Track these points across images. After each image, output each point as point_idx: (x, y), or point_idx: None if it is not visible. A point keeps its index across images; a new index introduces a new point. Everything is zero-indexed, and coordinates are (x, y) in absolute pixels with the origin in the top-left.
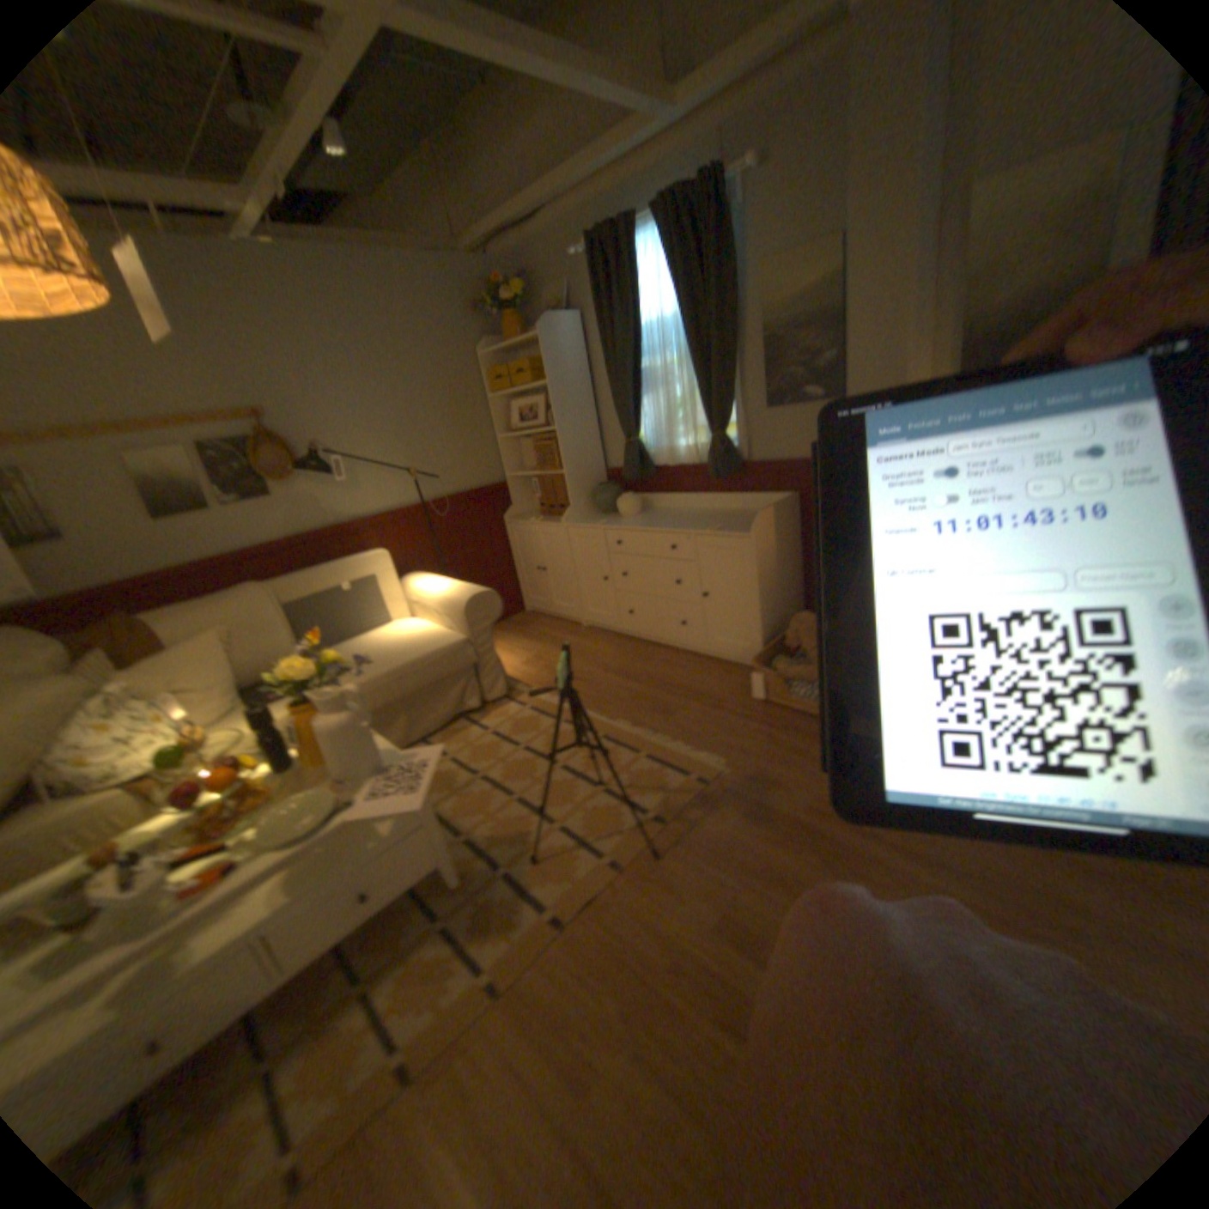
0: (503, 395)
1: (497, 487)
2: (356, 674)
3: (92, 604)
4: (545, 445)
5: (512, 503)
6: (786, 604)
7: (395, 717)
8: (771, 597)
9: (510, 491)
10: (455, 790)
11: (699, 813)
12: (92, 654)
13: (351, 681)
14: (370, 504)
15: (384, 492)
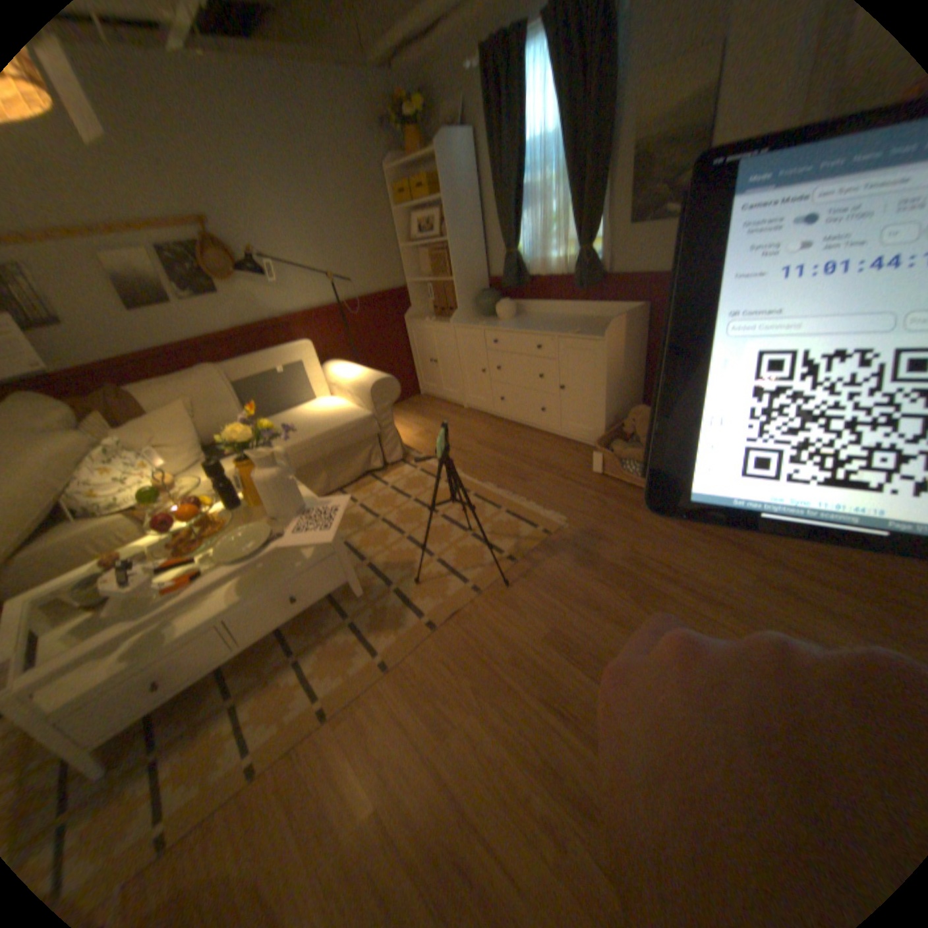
0: (405, 207)
1: (398, 289)
2: (286, 437)
3: (86, 373)
4: (438, 254)
5: (411, 304)
6: (627, 398)
7: (316, 470)
8: (615, 392)
9: (409, 293)
10: (360, 526)
11: (540, 555)
12: (89, 411)
13: (282, 442)
14: (296, 300)
15: (307, 290)
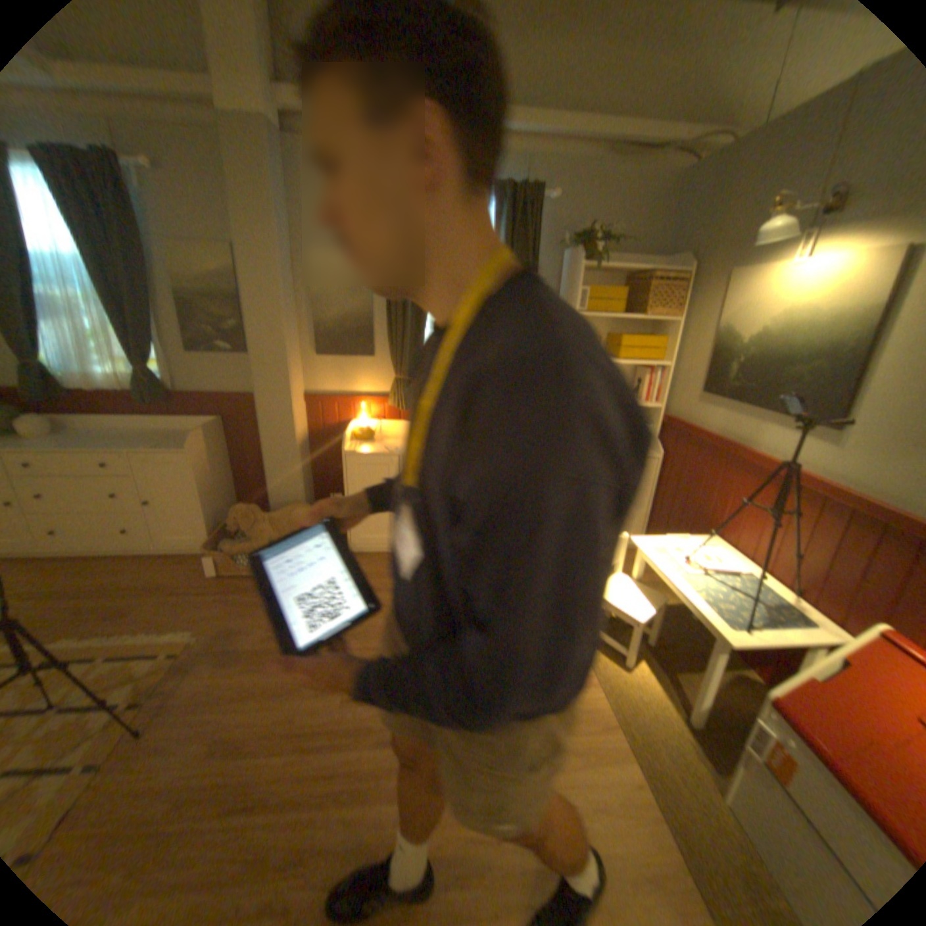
0: None
1: None
2: None
3: None
4: None
5: None
6: (221, 503)
7: None
8: (208, 500)
9: None
10: None
11: (172, 686)
12: None
13: None
14: None
15: None
